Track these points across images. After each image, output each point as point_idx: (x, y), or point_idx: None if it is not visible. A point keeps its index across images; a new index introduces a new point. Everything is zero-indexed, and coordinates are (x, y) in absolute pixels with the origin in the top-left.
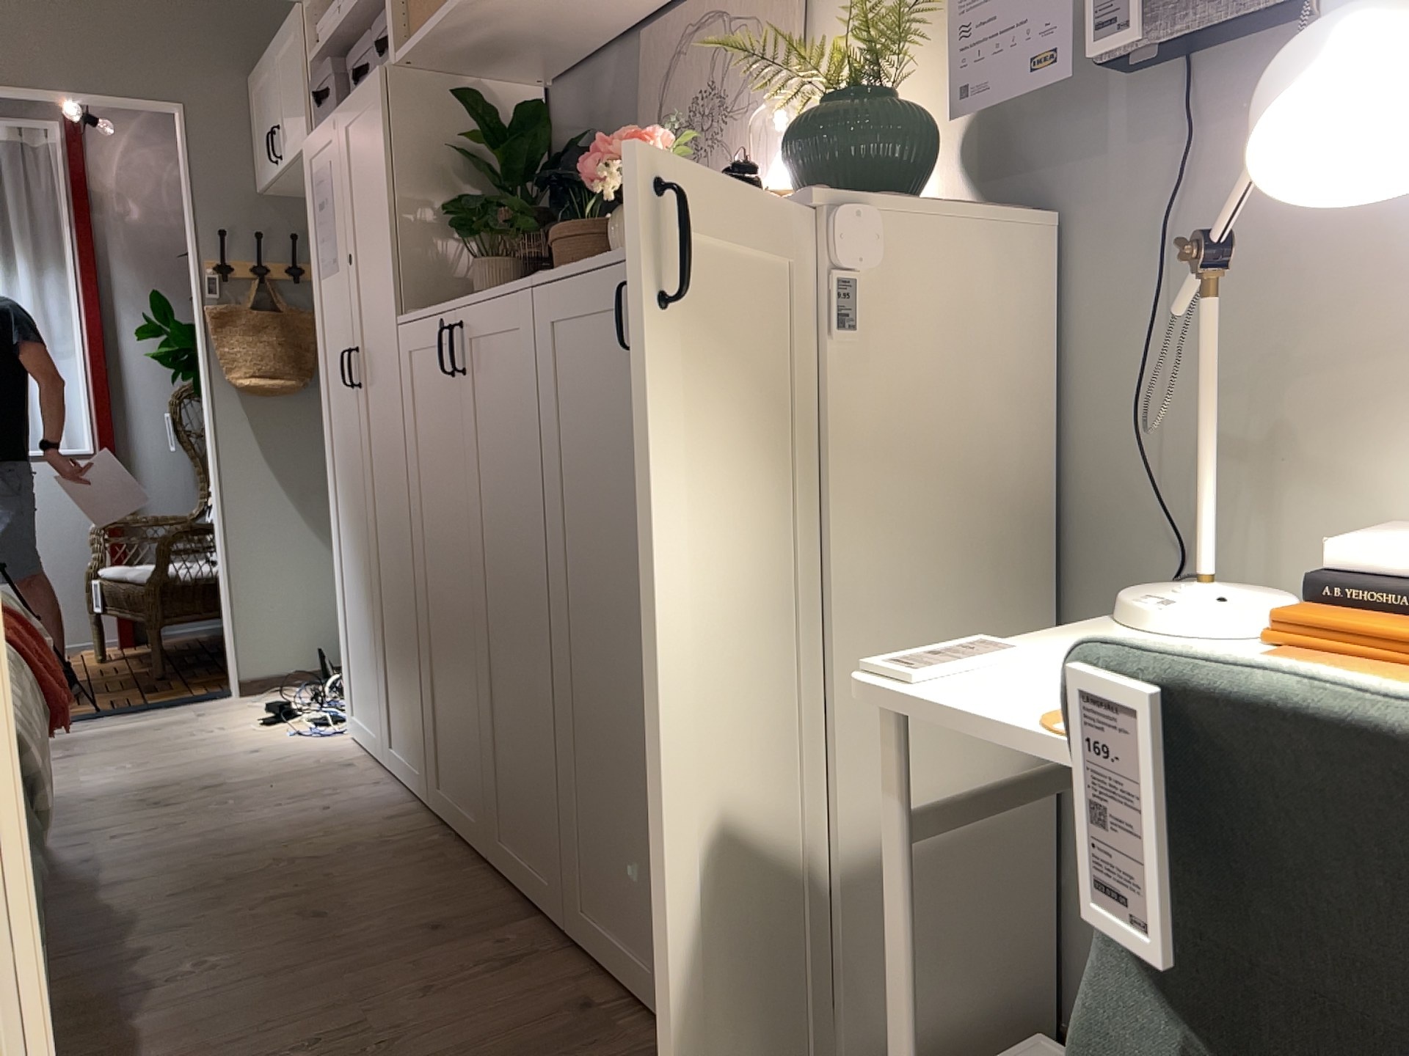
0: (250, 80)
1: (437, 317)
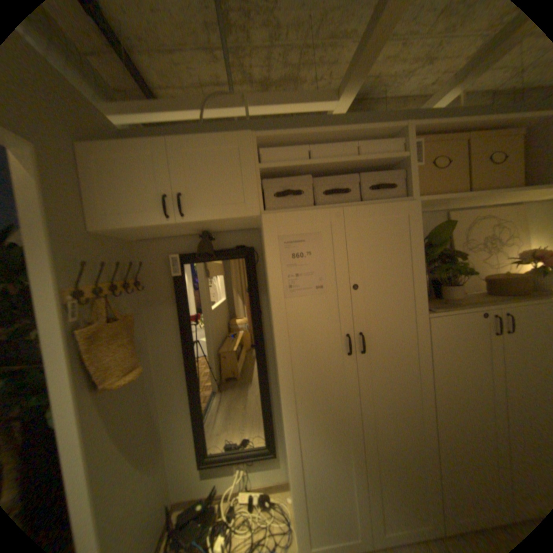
0: (87, 145)
1: (484, 312)
